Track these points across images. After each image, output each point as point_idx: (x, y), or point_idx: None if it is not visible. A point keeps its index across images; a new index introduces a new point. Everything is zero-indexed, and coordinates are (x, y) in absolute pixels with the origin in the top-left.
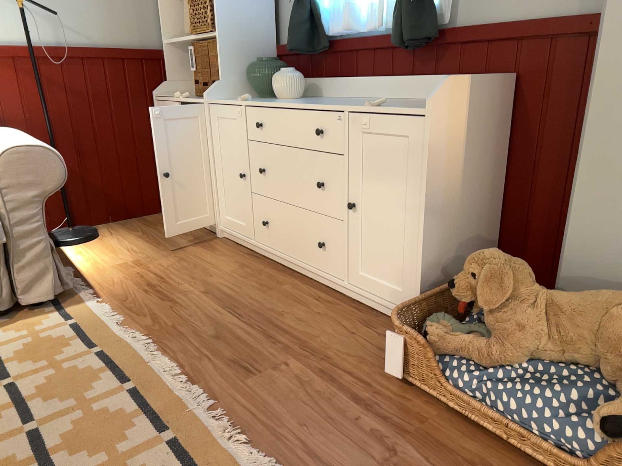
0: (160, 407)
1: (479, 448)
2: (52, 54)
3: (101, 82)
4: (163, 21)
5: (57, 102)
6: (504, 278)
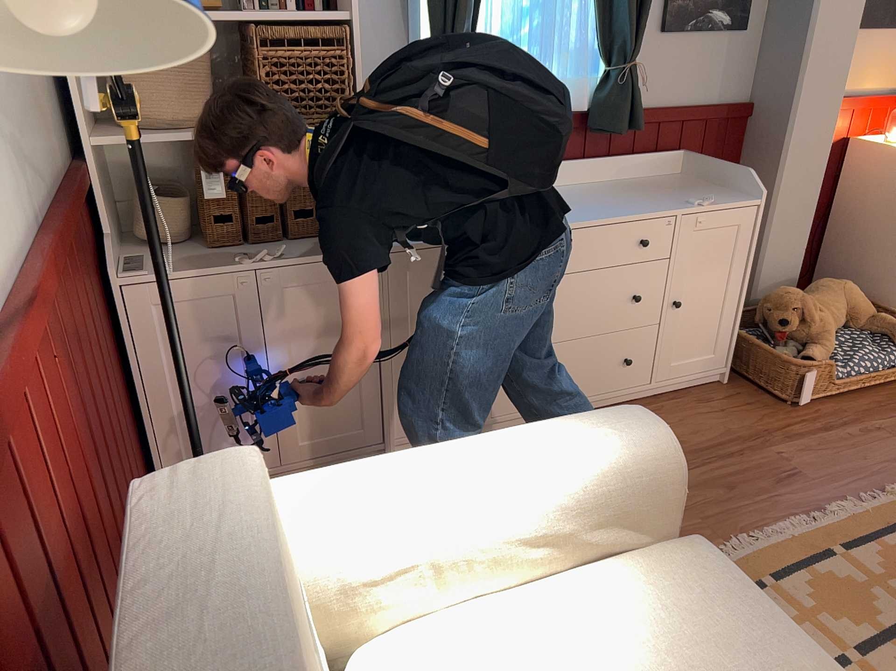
0: (866, 529)
1: (864, 400)
2: (55, 252)
3: (77, 288)
4: (76, 89)
5: (76, 386)
6: (810, 302)
